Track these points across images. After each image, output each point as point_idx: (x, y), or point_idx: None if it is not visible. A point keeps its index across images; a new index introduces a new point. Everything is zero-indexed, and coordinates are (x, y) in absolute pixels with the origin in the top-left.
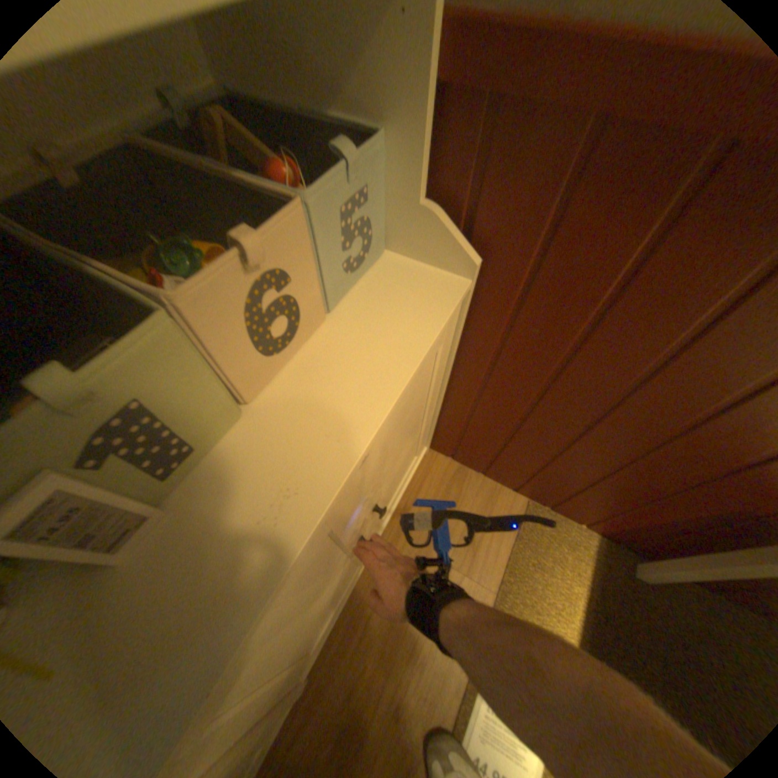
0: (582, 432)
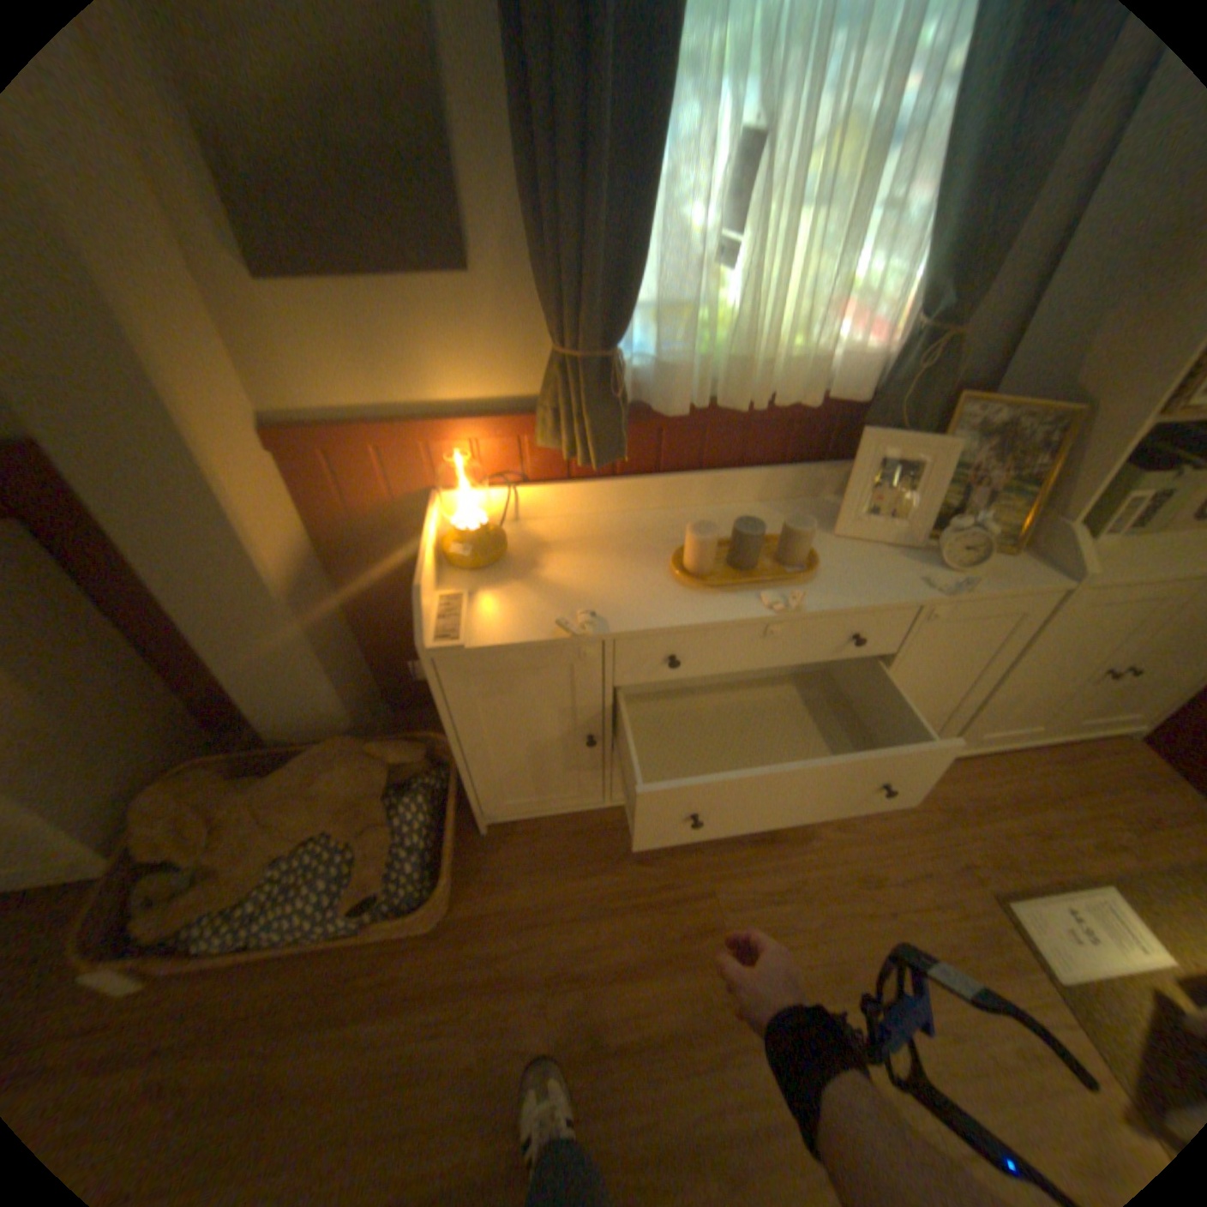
0: None
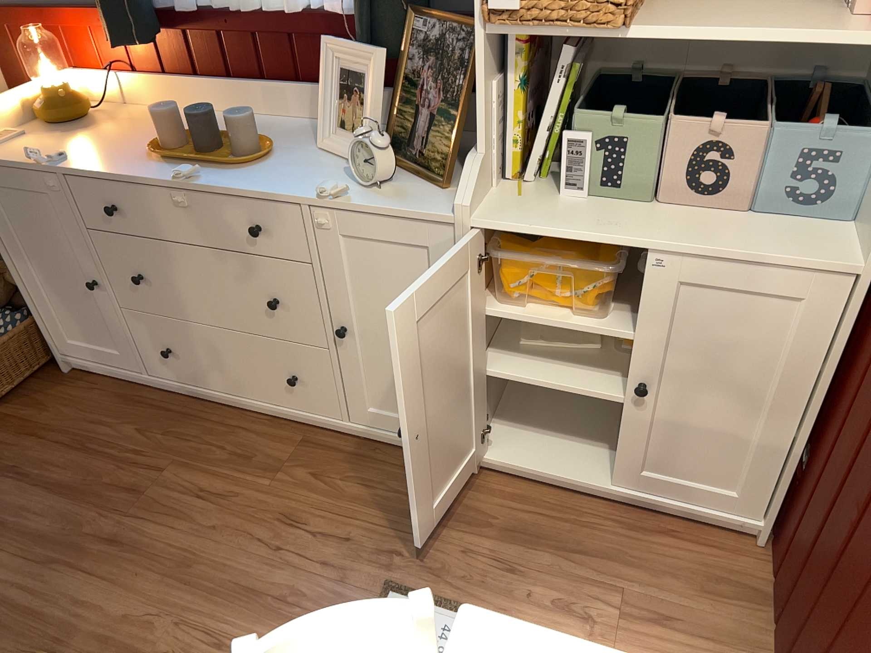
0: (841, 536)
